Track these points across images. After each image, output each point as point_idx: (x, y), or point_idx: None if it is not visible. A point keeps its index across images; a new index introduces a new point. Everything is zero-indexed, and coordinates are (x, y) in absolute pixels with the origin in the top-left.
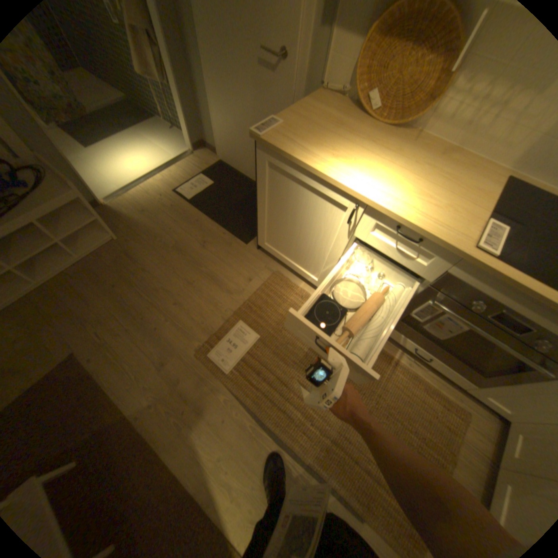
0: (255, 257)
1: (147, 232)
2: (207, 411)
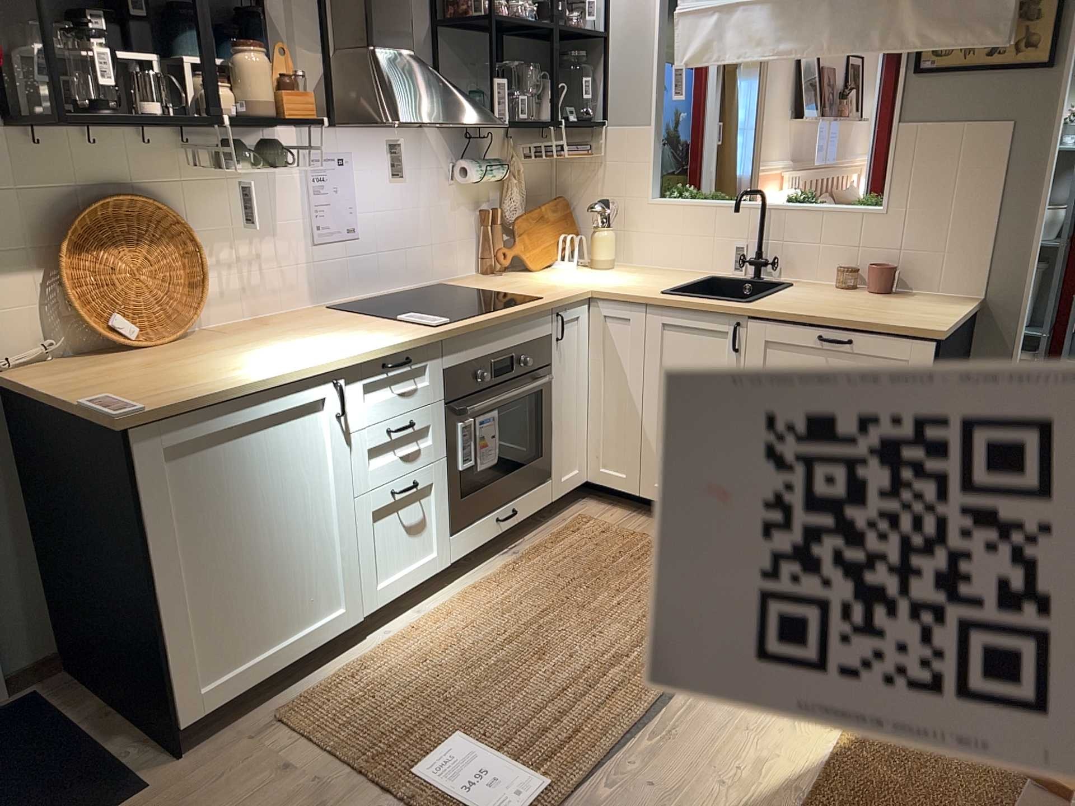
0: (209, 762)
1: None
2: None
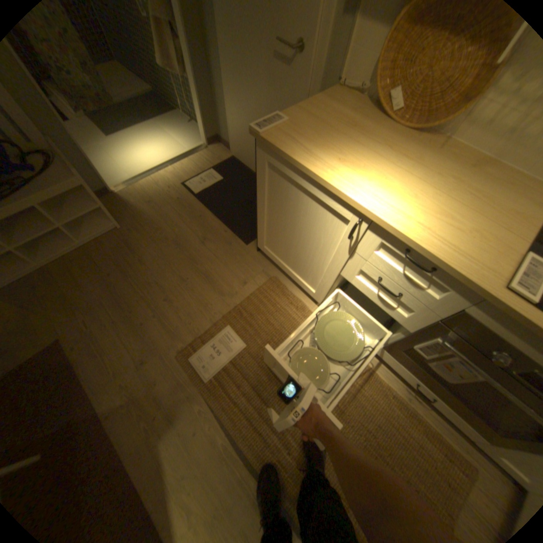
0: (254, 259)
1: (151, 222)
2: (180, 420)
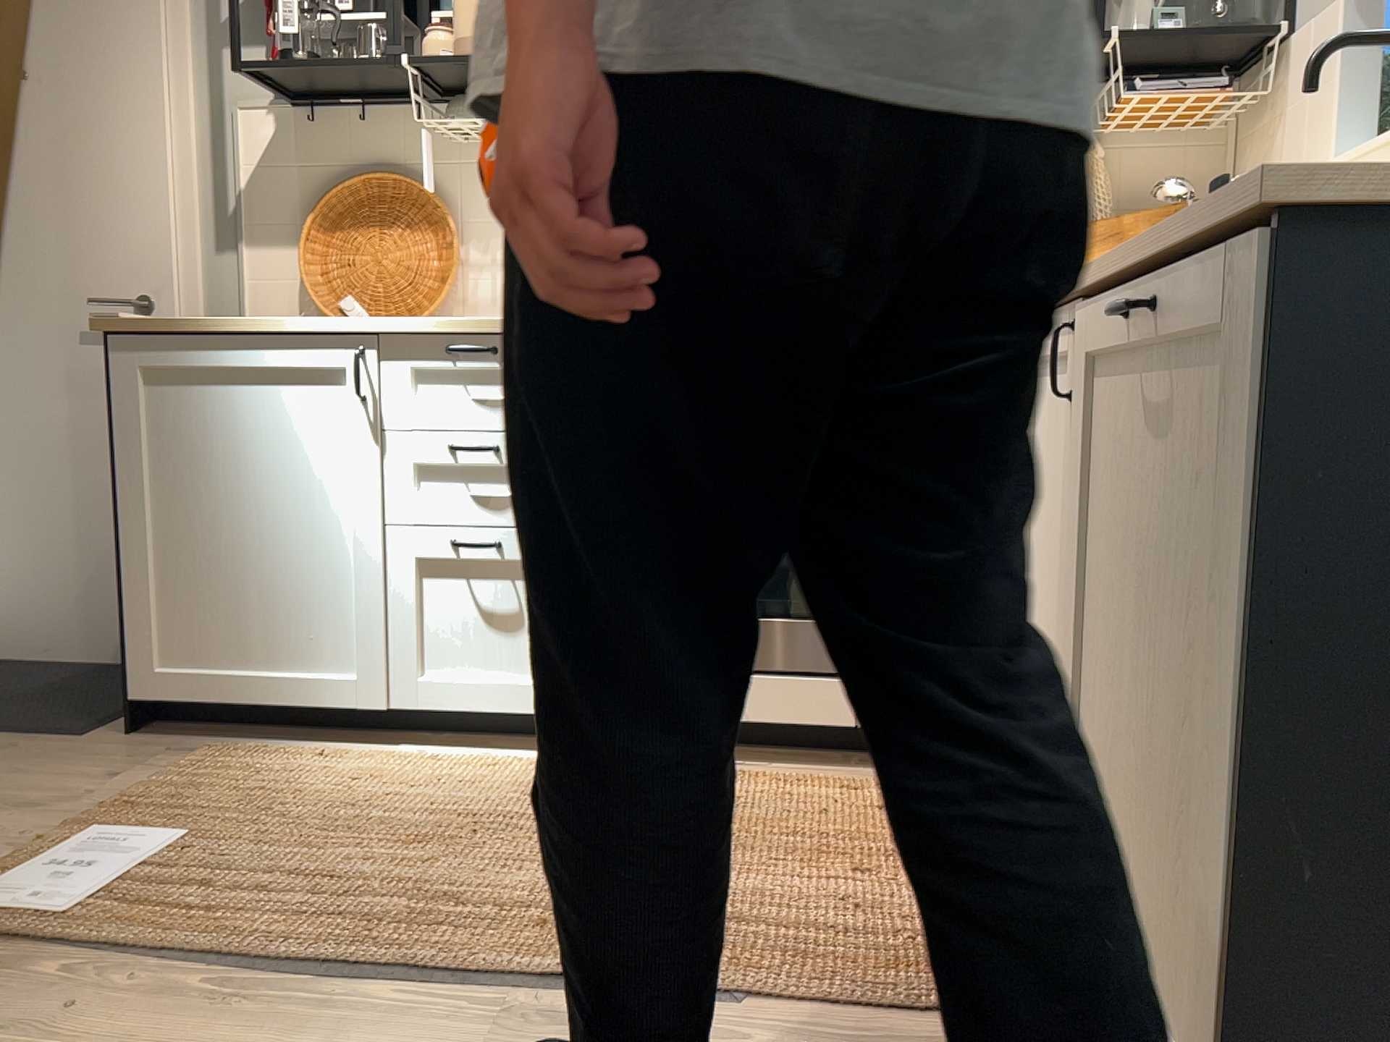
0: (123, 746)
1: None
2: None
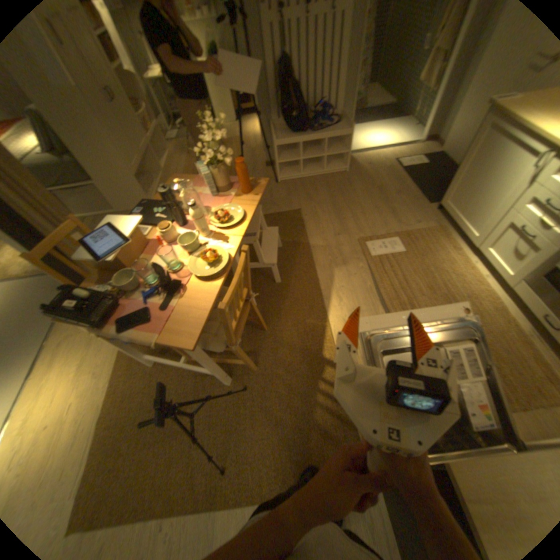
0: (432, 212)
1: (366, 174)
2: (350, 265)
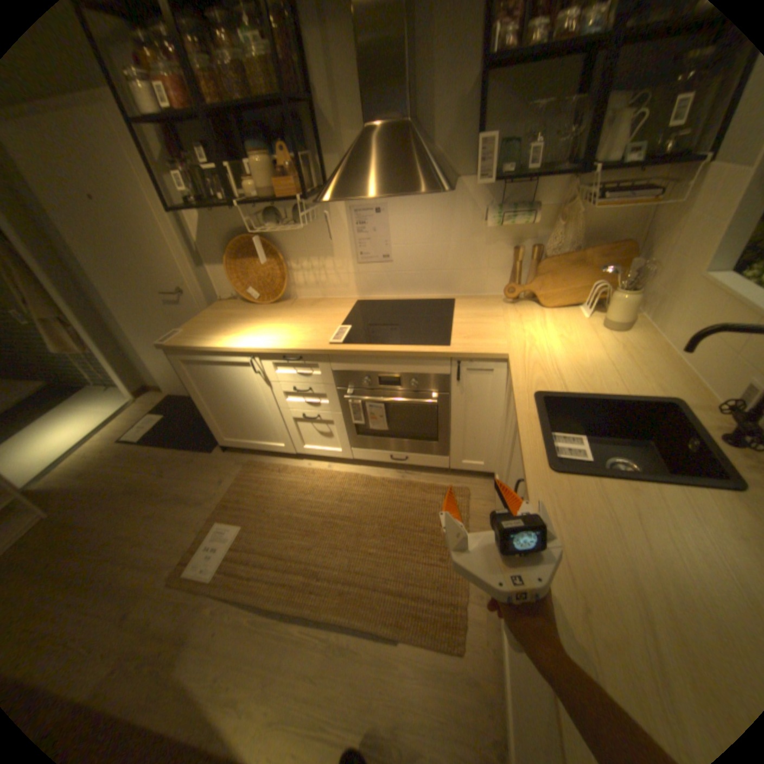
0: (222, 459)
1: (89, 491)
2: (191, 633)
